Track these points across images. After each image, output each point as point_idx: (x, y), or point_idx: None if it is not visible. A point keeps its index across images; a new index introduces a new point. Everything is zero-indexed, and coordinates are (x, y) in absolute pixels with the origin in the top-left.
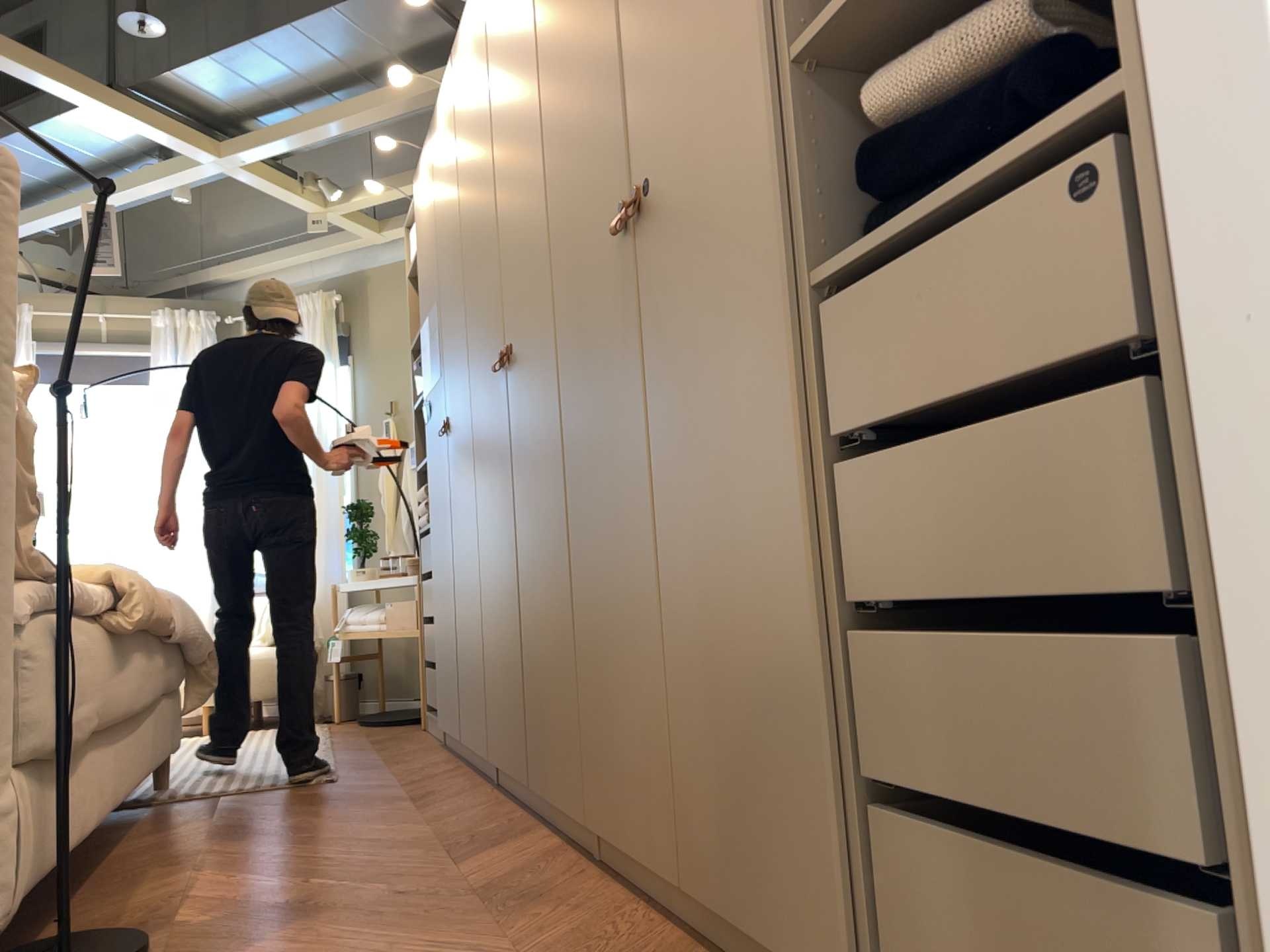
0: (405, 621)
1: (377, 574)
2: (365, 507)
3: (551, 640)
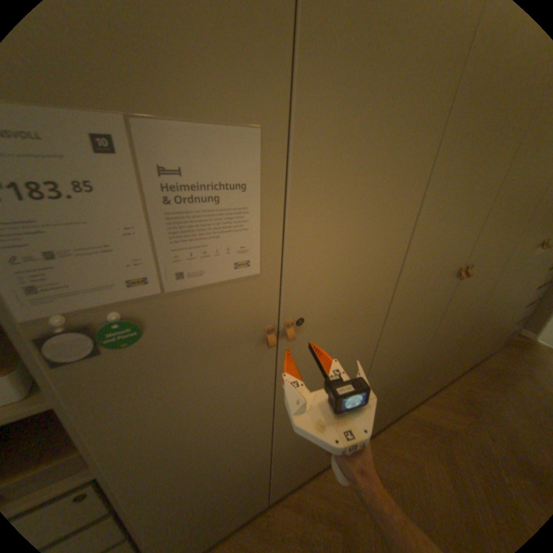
0: None
1: None
2: None
3: (439, 367)
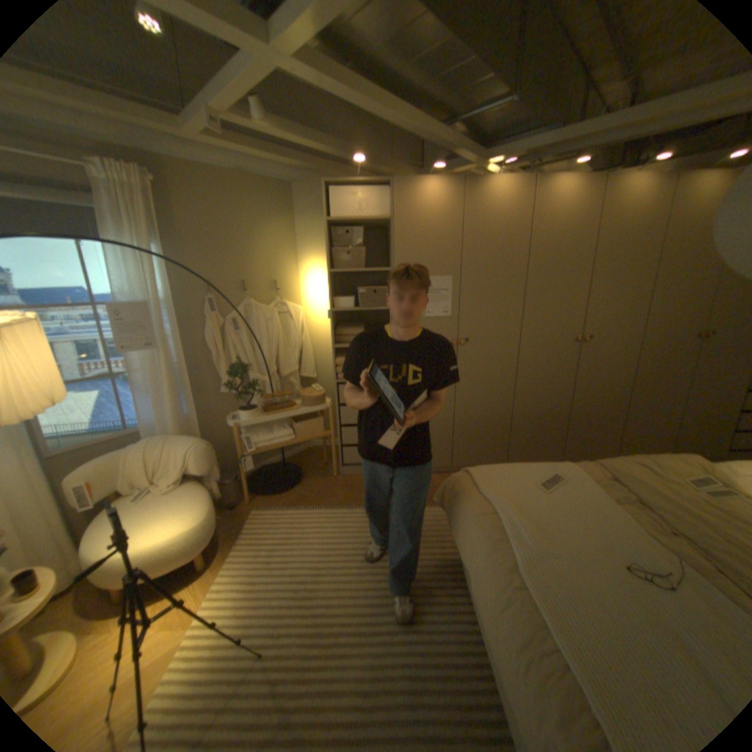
0: (307, 433)
1: (258, 411)
2: (243, 369)
3: (598, 426)
